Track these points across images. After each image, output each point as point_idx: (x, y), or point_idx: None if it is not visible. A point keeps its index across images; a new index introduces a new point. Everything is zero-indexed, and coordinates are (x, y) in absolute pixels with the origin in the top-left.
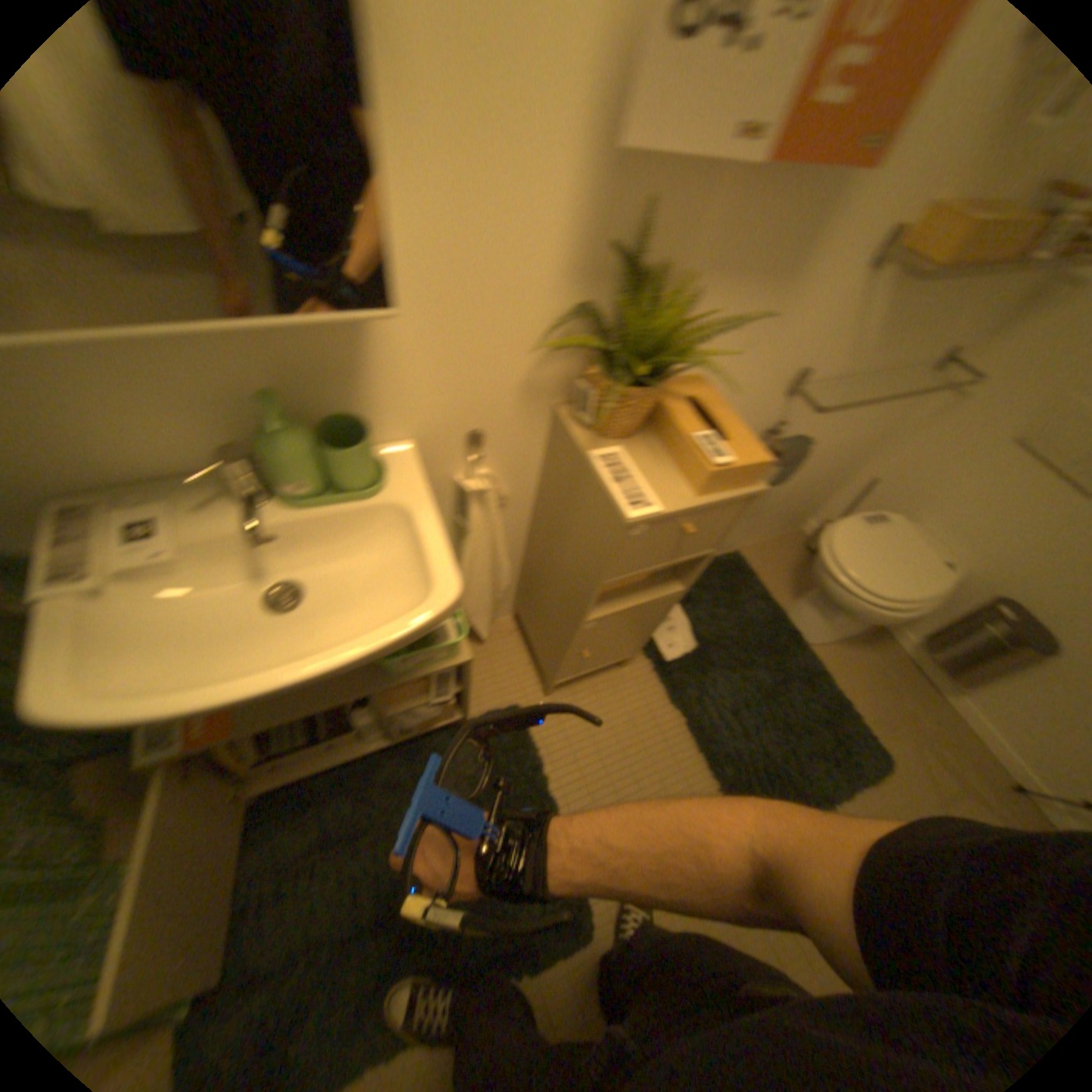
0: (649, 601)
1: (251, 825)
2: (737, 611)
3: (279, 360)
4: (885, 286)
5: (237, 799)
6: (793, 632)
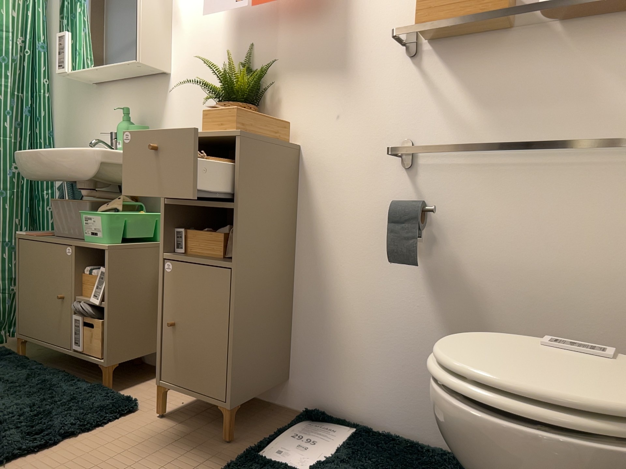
0: (206, 262)
1: (5, 357)
2: None
3: (144, 112)
4: (434, 67)
5: (17, 331)
6: None
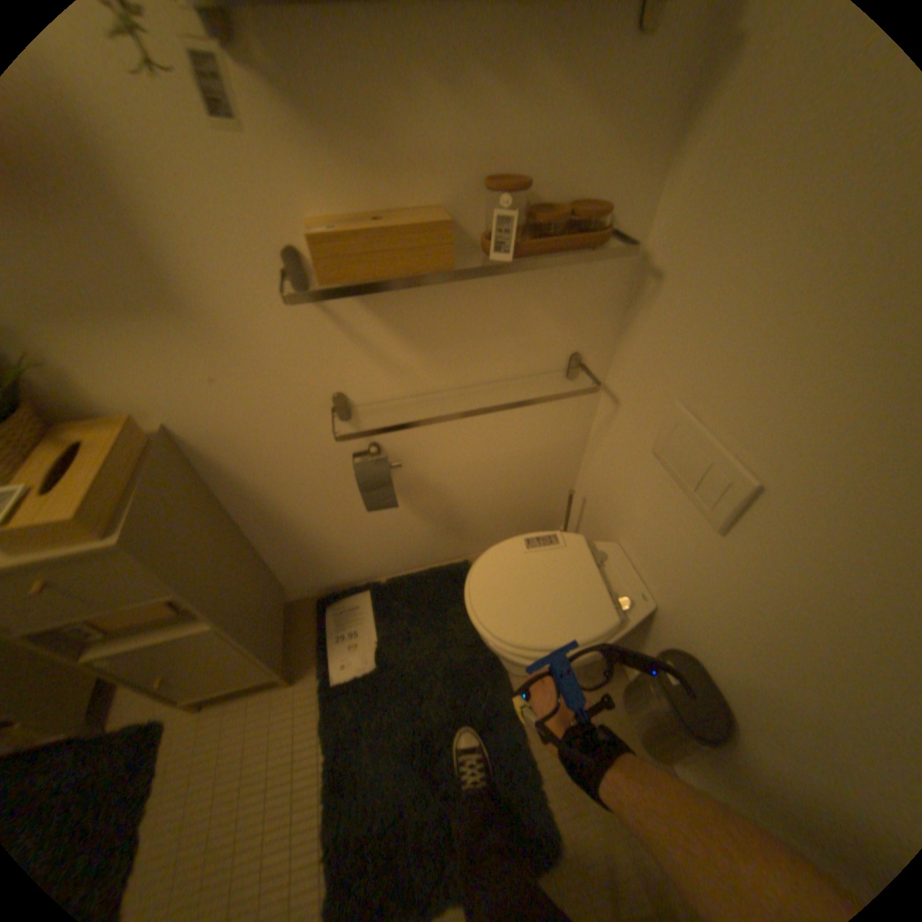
0: (169, 637)
1: None
2: (434, 628)
3: None
4: (348, 306)
5: None
6: (490, 657)
